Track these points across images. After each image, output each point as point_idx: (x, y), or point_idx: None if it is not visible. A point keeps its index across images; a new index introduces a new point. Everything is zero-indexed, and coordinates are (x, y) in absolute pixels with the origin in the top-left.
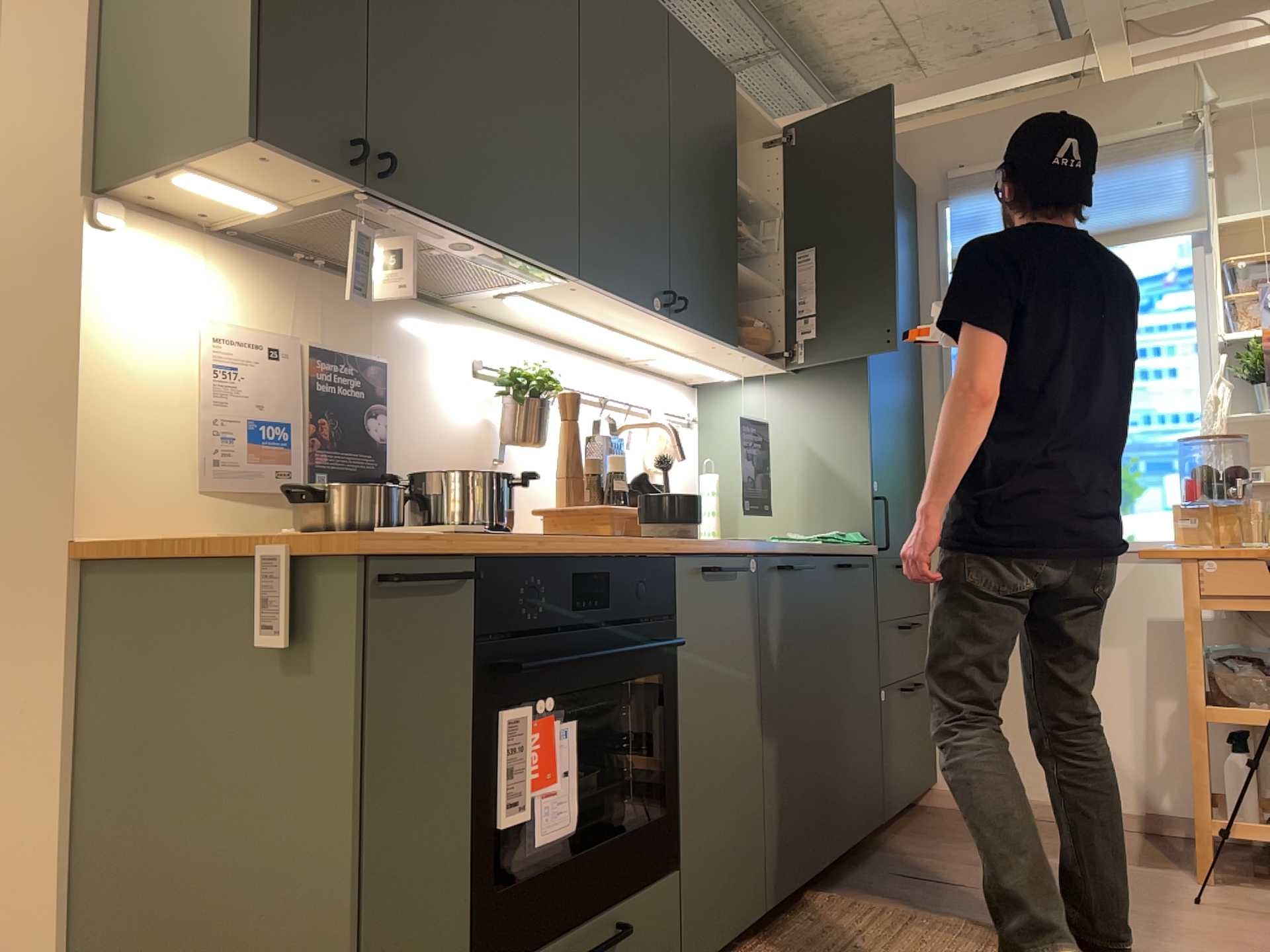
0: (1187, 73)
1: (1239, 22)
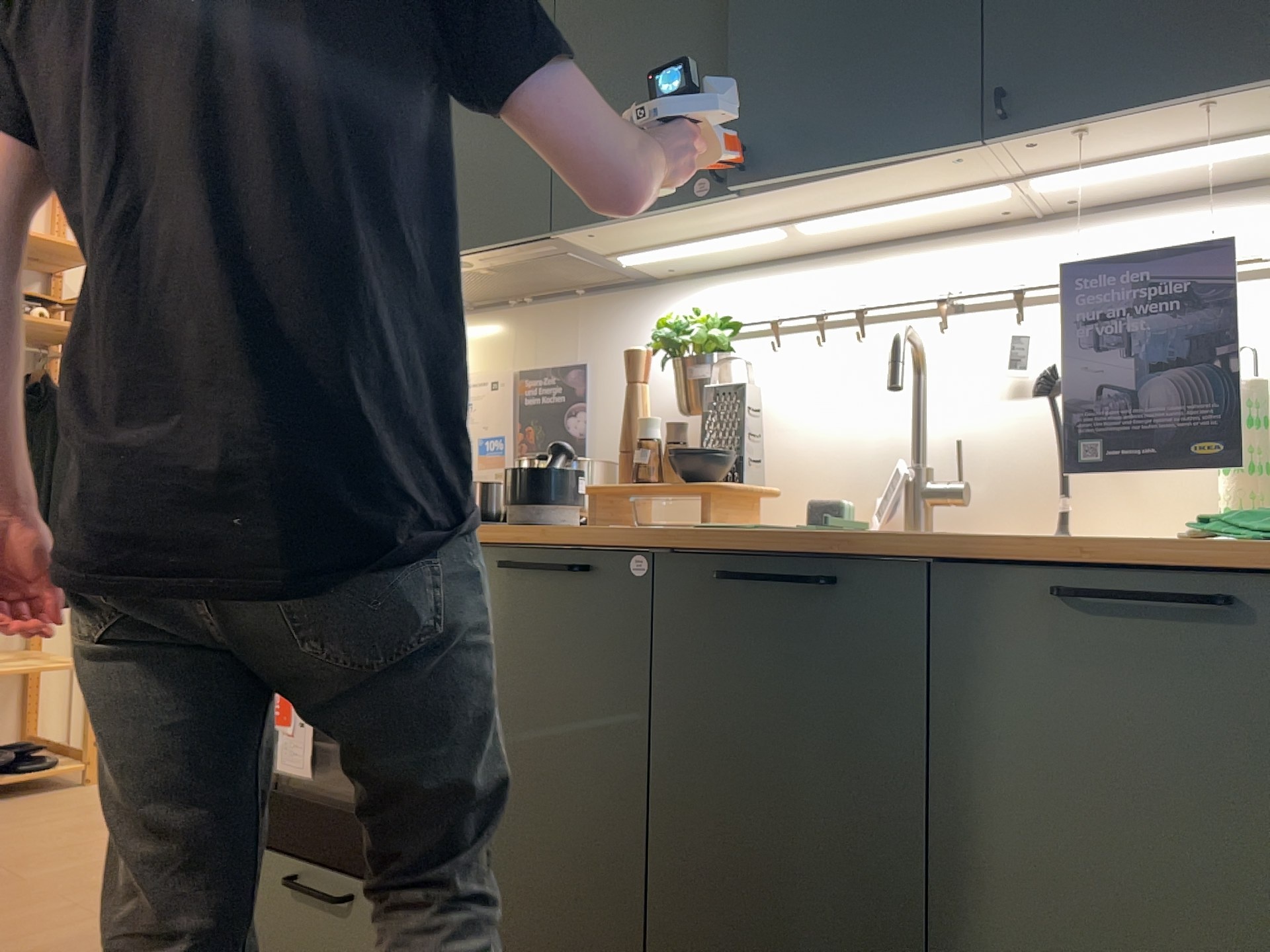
0: None
1: None
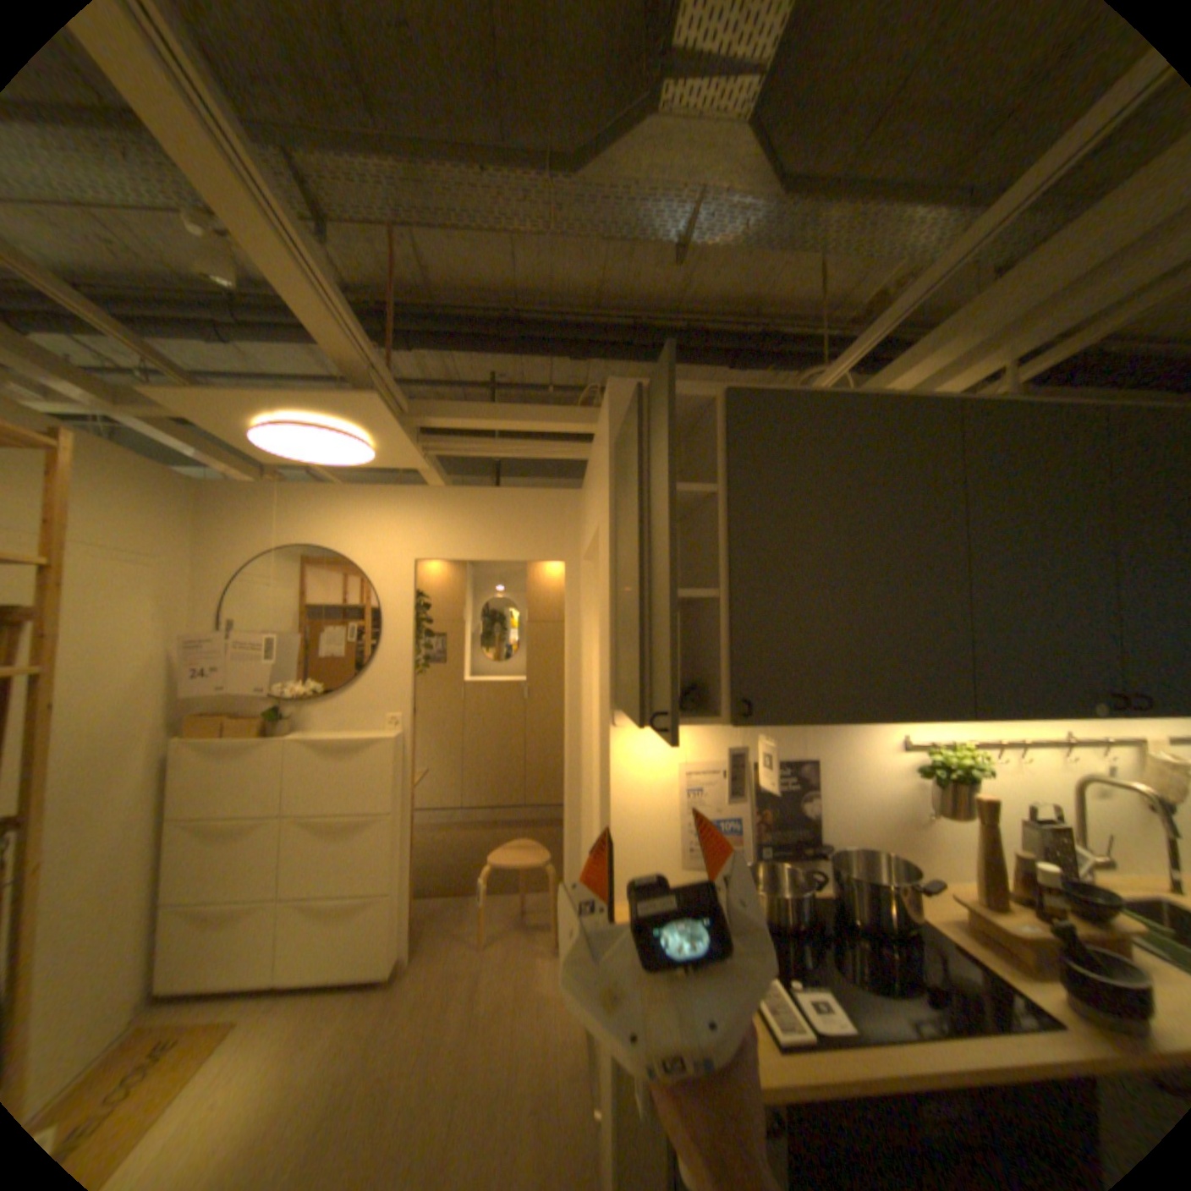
0: None
1: None
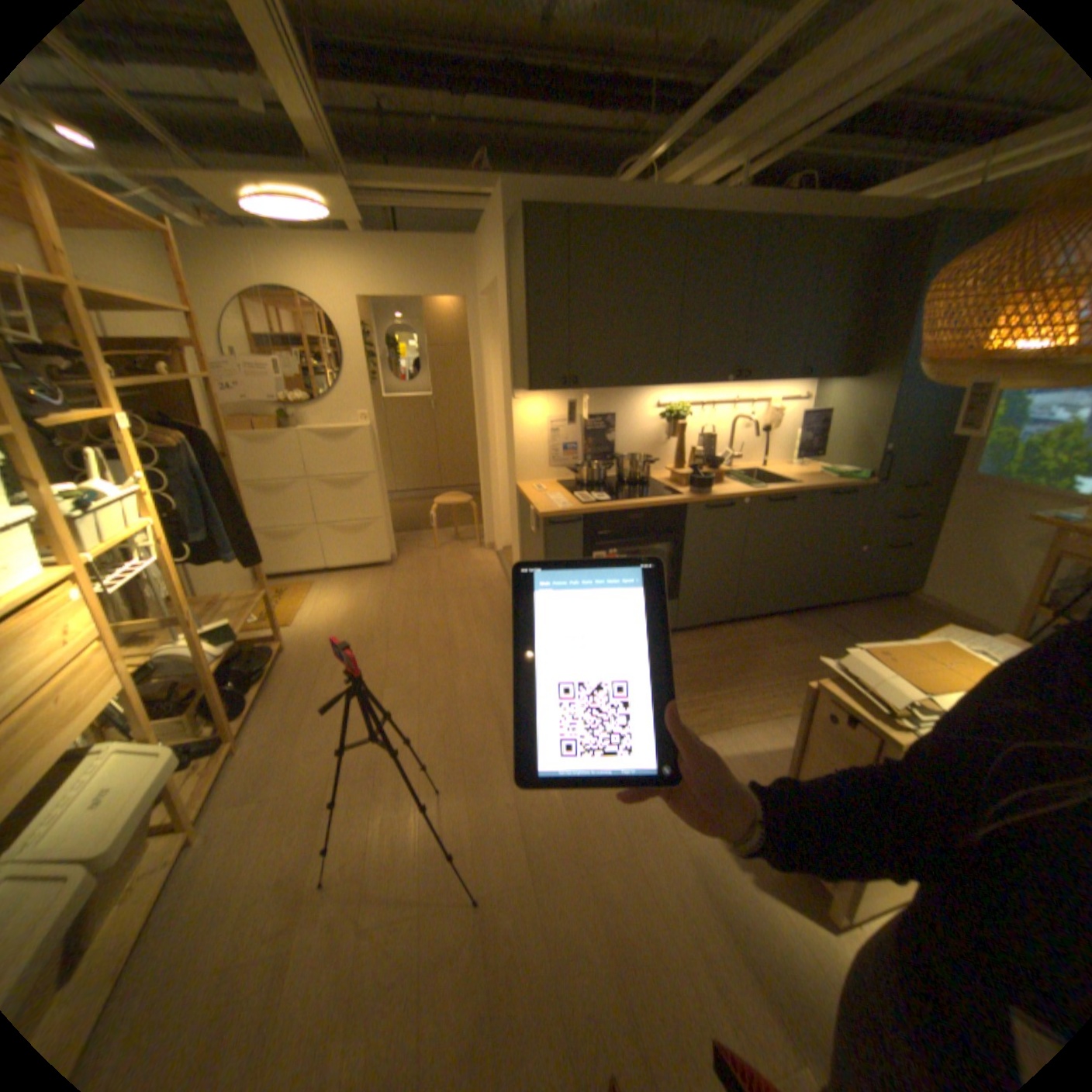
0: None
1: None
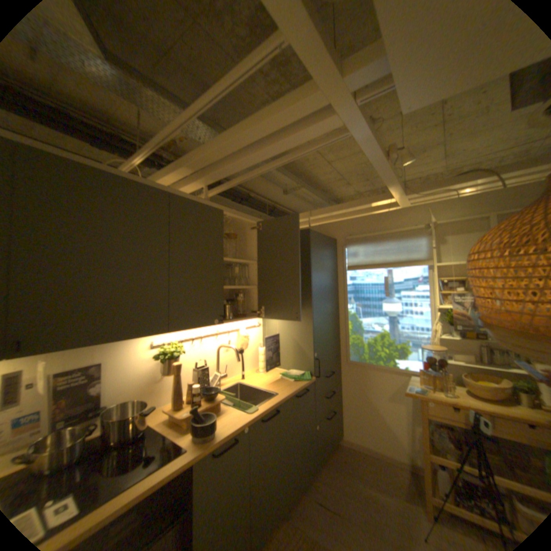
0: (428, 206)
1: (446, 190)
